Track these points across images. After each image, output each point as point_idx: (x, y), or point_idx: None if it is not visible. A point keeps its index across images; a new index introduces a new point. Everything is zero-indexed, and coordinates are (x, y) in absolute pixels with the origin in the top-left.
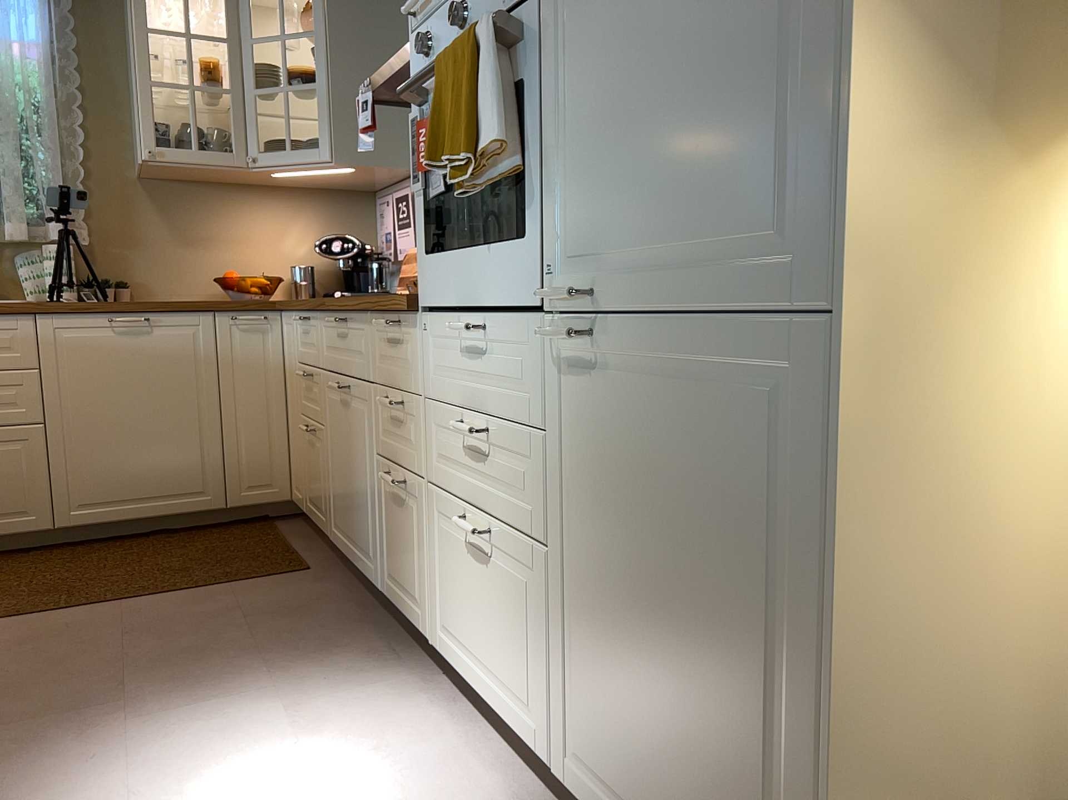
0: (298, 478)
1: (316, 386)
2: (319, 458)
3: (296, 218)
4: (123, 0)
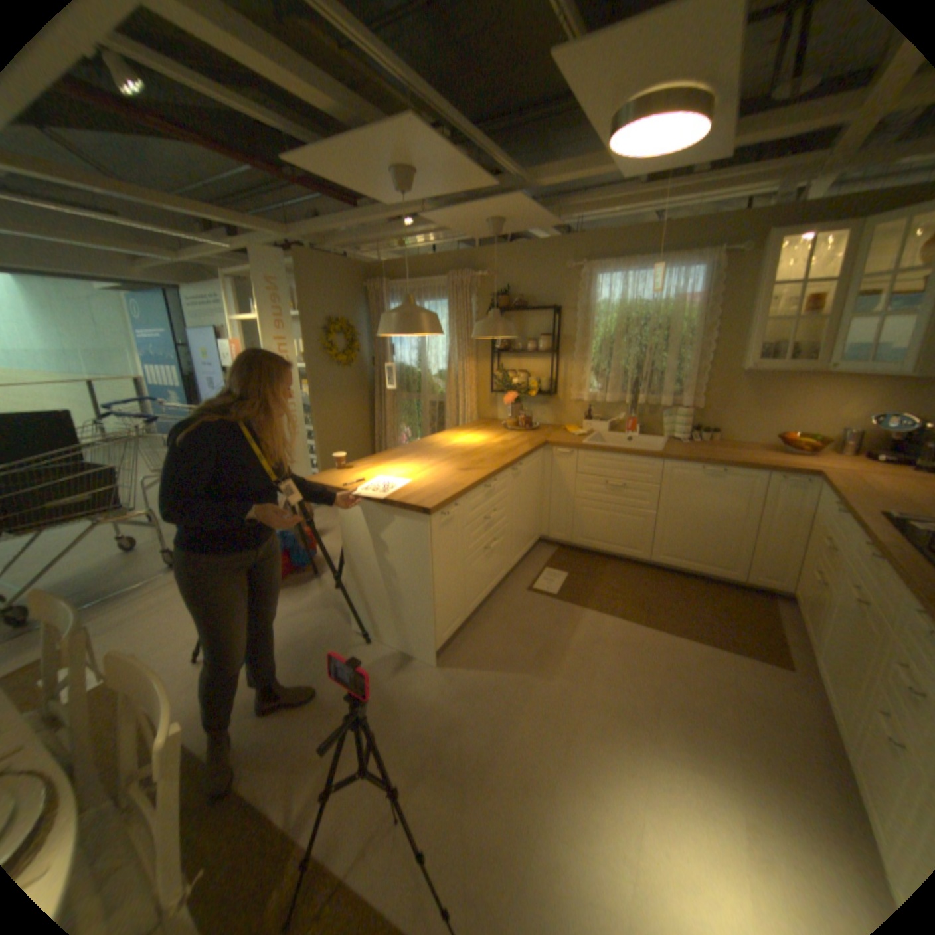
0: (804, 592)
1: (838, 562)
2: (825, 606)
3: (860, 393)
4: (761, 253)
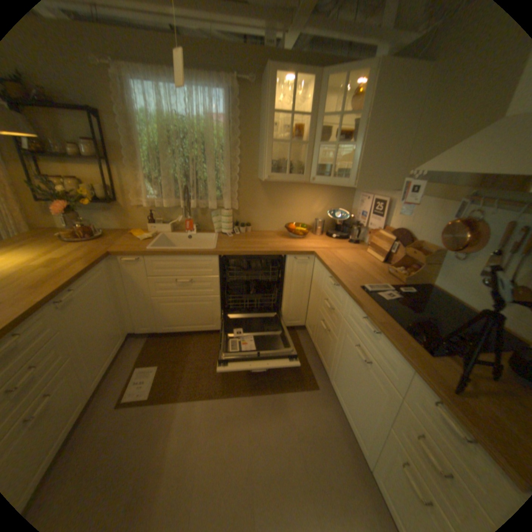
0: (311, 327)
1: (336, 318)
2: (330, 345)
3: (319, 197)
4: (261, 89)
